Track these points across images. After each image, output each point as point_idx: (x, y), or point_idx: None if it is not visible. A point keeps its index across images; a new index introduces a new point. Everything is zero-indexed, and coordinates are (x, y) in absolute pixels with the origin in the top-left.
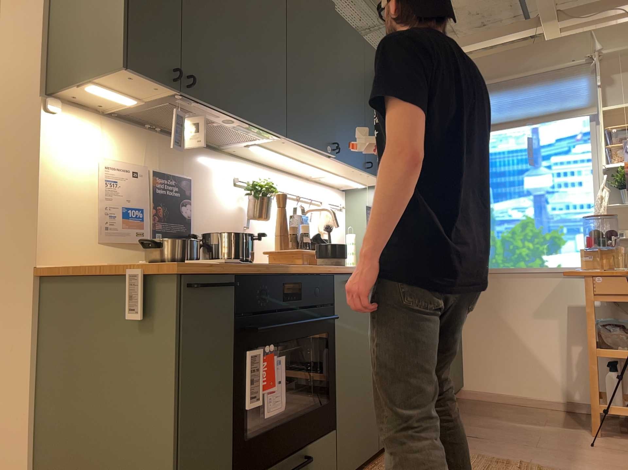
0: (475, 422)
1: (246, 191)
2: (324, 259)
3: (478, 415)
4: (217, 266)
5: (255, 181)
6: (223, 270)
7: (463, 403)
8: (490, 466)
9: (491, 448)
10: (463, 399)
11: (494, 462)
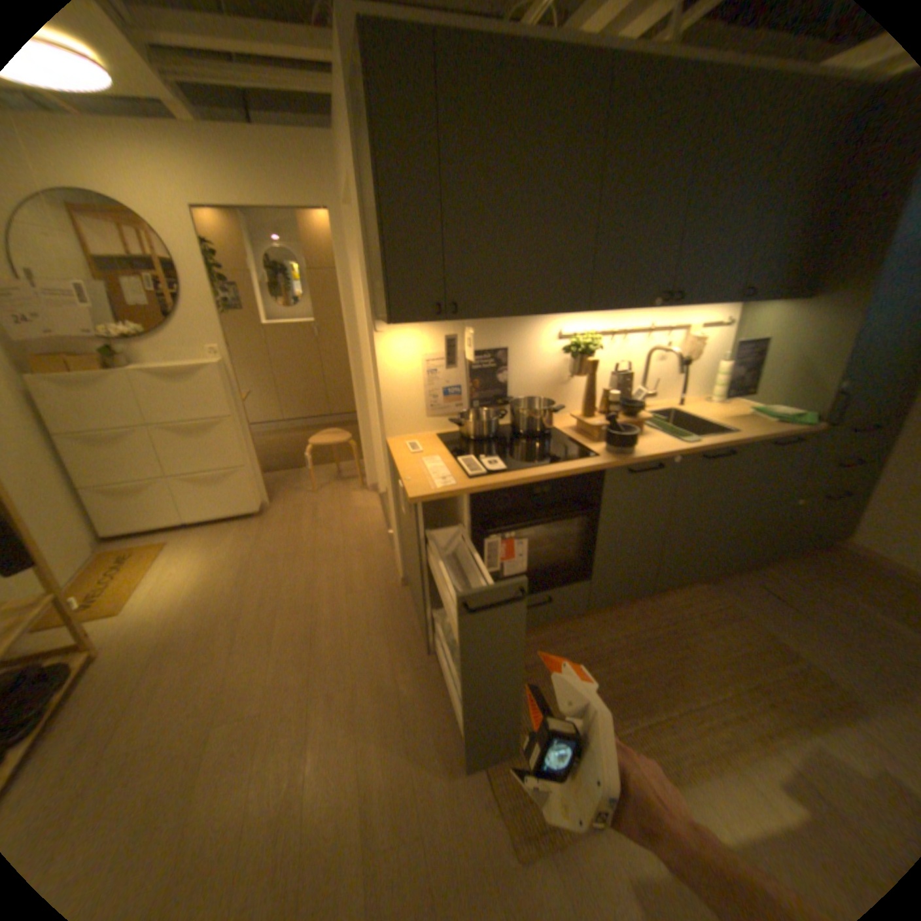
0: (819, 590)
1: (564, 349)
2: (605, 445)
3: (836, 581)
4: (456, 486)
5: (576, 338)
6: (455, 493)
7: (835, 557)
8: (767, 653)
9: (799, 632)
10: (842, 550)
11: (778, 652)
